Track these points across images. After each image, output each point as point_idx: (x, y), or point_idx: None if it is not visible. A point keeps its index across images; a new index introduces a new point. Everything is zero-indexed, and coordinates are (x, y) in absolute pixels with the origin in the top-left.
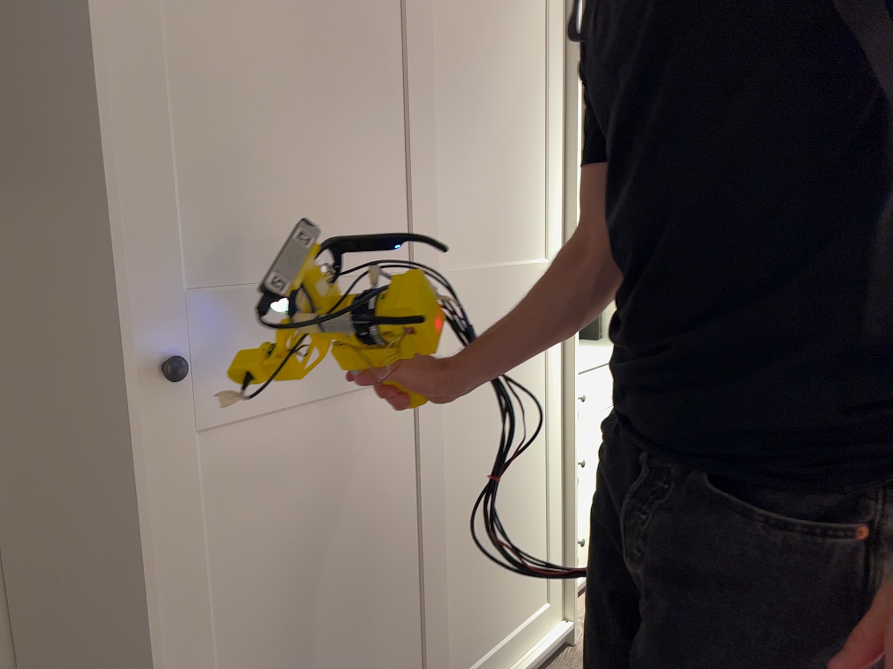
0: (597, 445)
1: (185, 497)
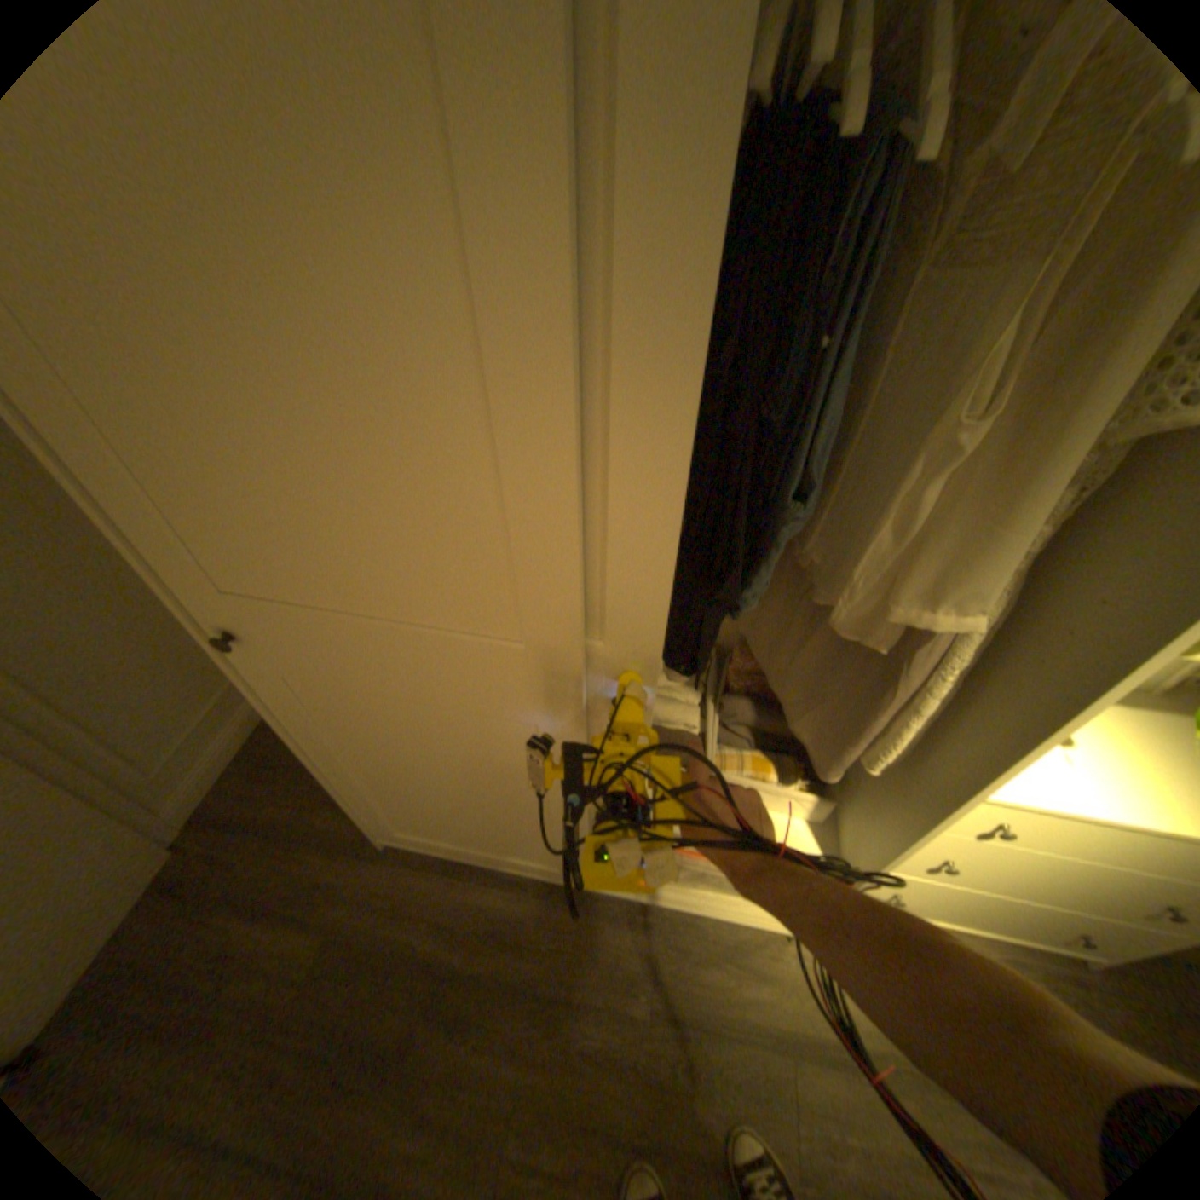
0: (1017, 870)
1: (287, 701)
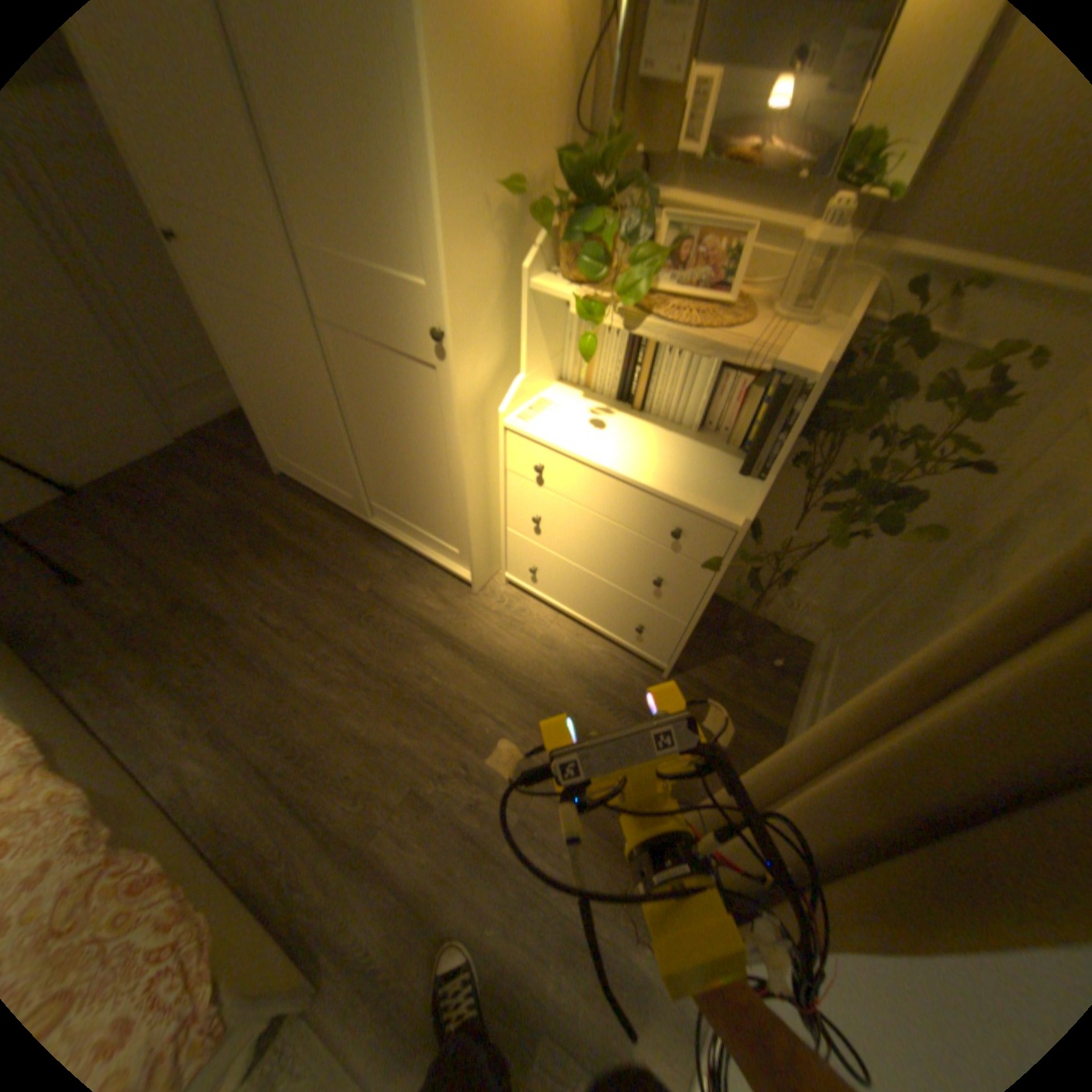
0: (572, 528)
1: (207, 301)
